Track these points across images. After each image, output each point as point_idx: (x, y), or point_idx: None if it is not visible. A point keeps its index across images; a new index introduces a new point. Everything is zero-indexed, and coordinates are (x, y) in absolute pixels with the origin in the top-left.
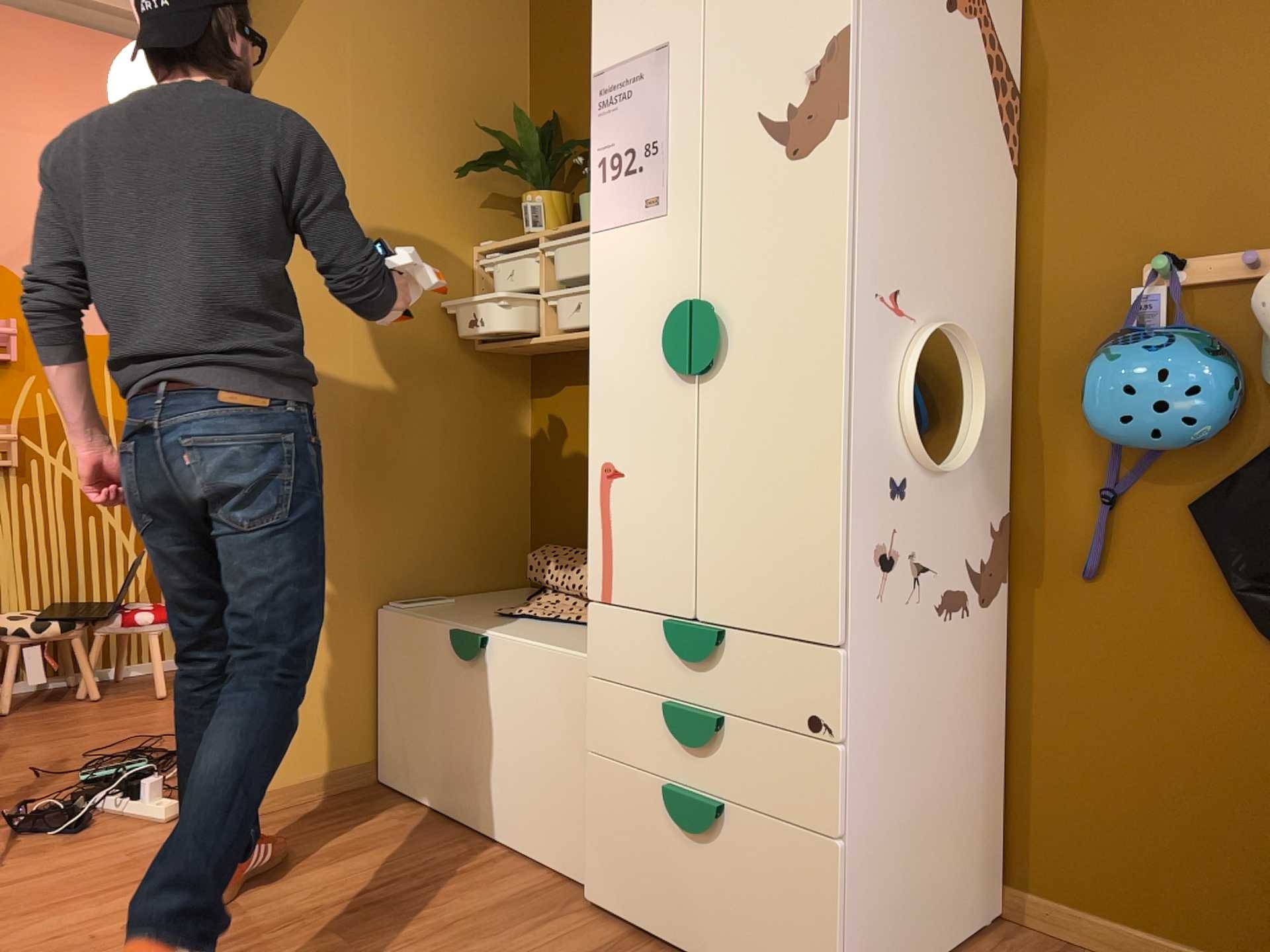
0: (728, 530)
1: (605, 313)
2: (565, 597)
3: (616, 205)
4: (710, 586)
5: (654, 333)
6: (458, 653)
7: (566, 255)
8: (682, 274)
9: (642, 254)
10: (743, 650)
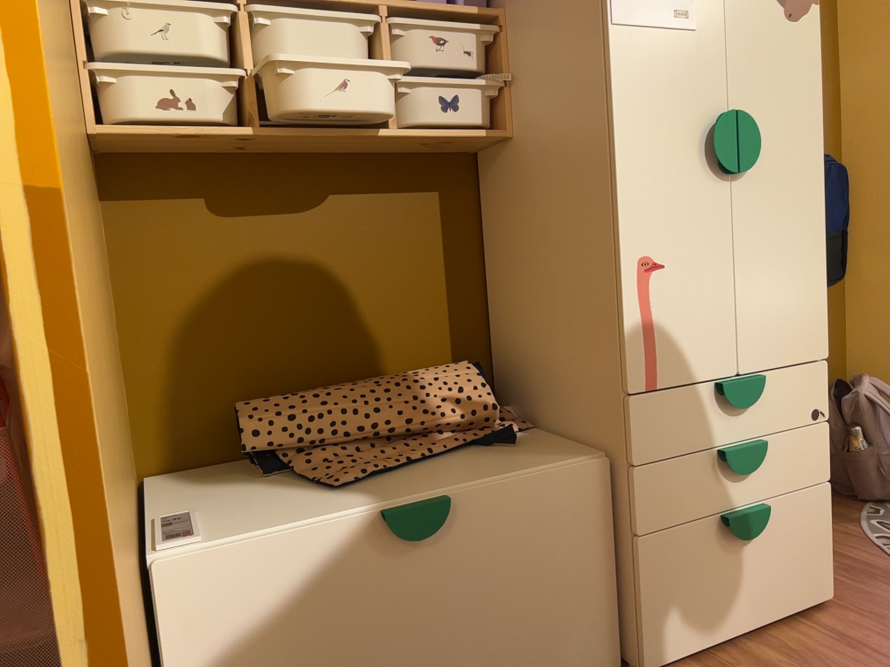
0: (759, 297)
1: (633, 111)
2: (335, 447)
3: (641, 5)
4: (748, 343)
5: (688, 136)
6: (407, 538)
7: (292, 30)
8: (713, 87)
9: (672, 61)
10: (770, 383)
